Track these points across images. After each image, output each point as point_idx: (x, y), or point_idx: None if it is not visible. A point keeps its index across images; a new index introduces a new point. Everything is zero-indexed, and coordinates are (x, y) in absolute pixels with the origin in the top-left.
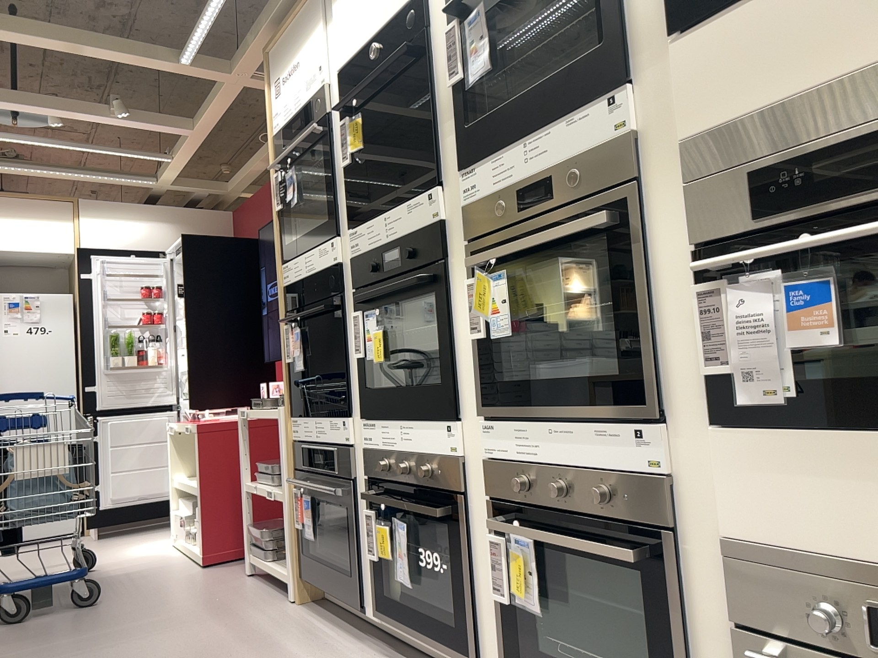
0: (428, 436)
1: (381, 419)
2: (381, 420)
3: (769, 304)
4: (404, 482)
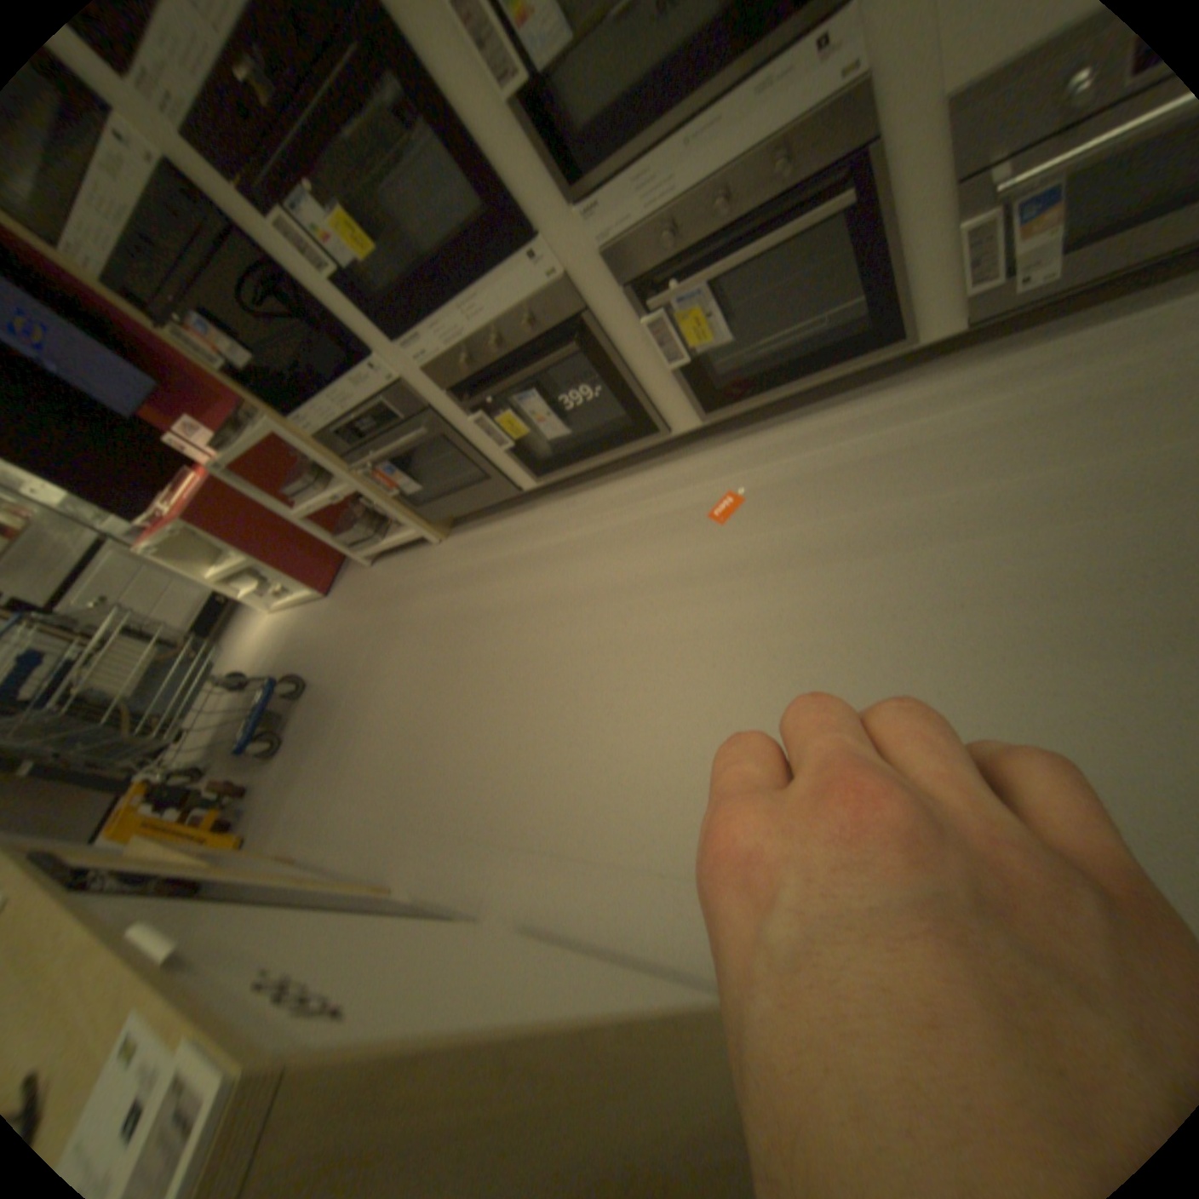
0: (505, 281)
1: (423, 315)
2: (423, 316)
3: None
4: (501, 353)
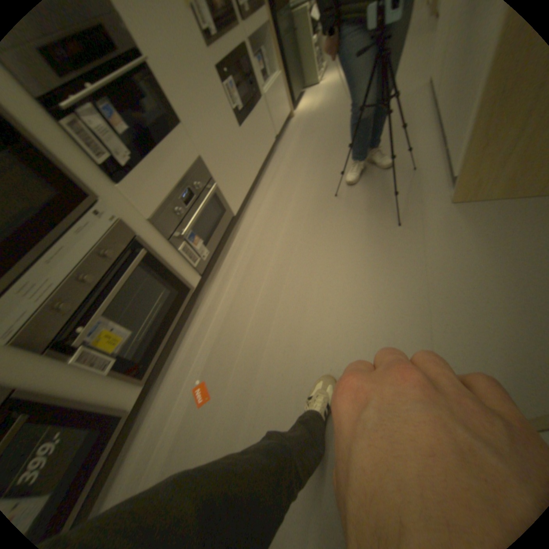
0: None
1: None
2: None
3: (99, 118)
4: None
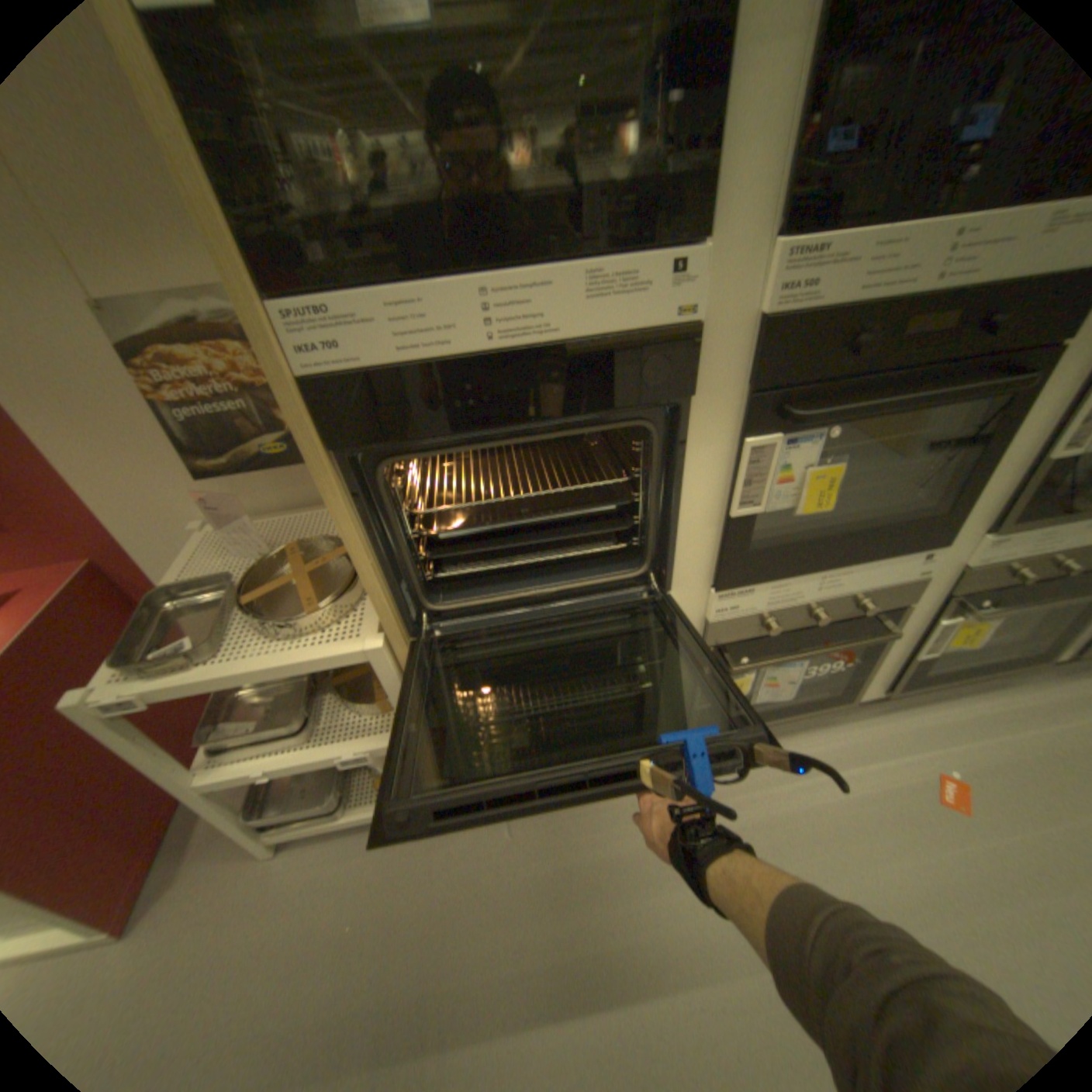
0: (881, 571)
1: (776, 577)
2: (770, 578)
3: None
4: (802, 625)
